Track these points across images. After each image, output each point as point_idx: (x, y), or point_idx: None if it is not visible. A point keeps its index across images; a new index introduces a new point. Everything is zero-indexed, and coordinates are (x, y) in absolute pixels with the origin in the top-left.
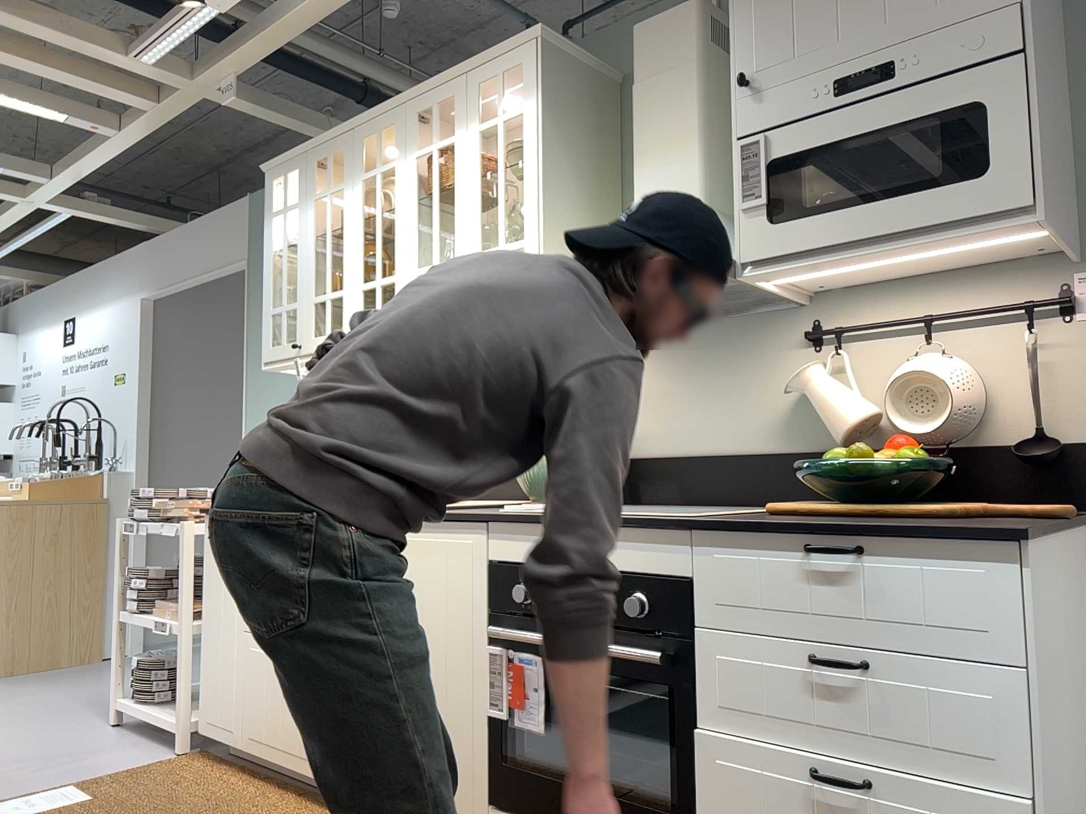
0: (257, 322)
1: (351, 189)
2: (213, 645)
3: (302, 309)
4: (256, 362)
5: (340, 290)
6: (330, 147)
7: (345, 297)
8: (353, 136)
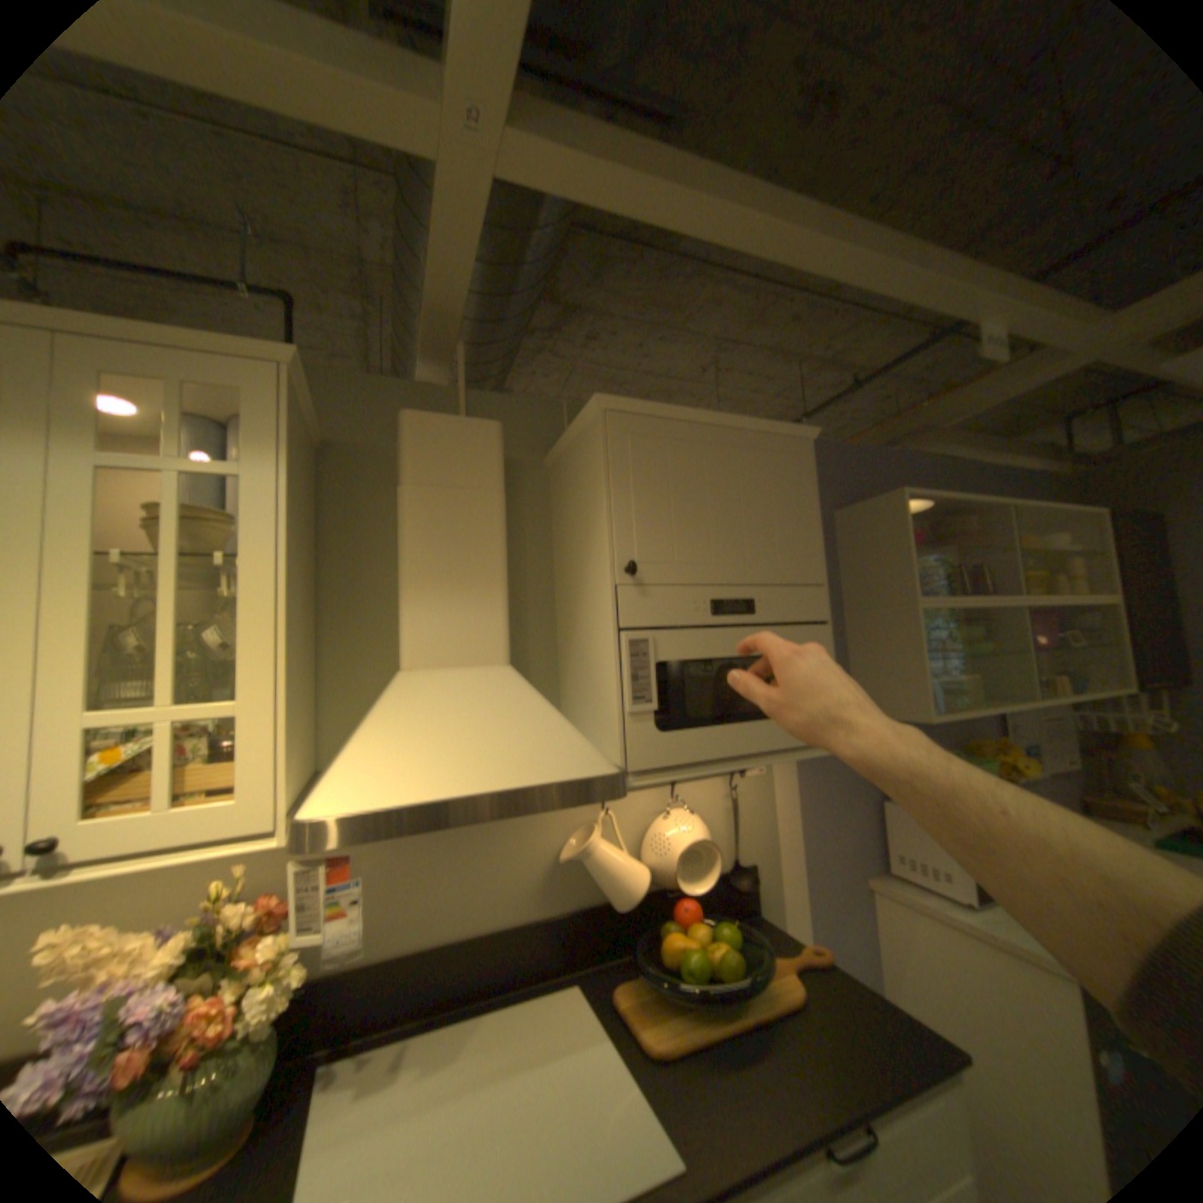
0: None
1: None
2: None
3: None
4: None
5: None
6: None
7: None
8: None
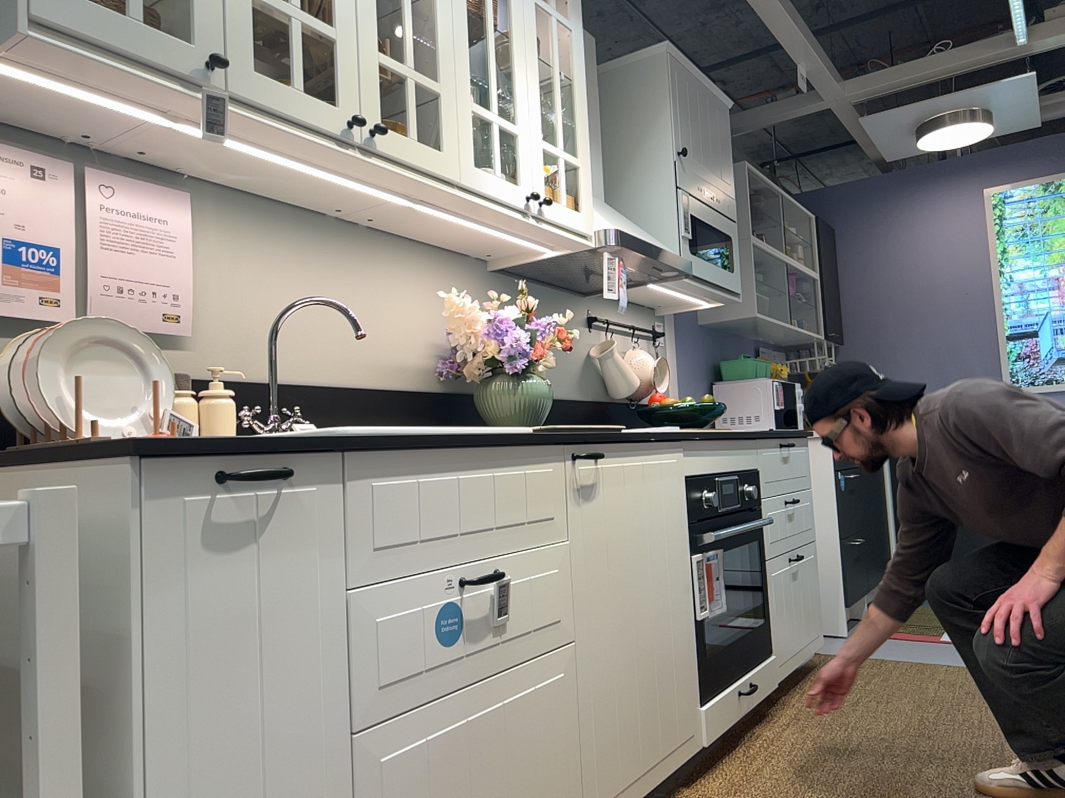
0: None
1: None
2: None
3: None
4: None
5: (329, 26)
6: None
7: (342, 50)
8: None
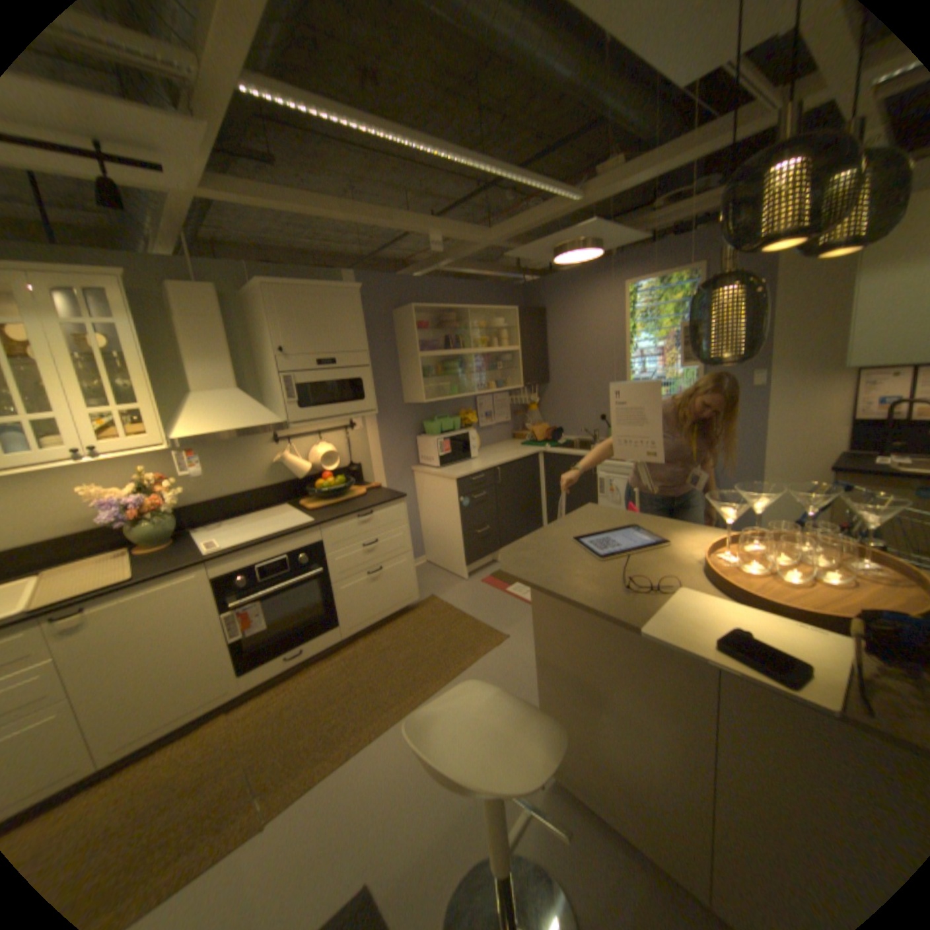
0: None
1: None
2: None
3: None
4: None
5: None
6: None
7: None
8: None
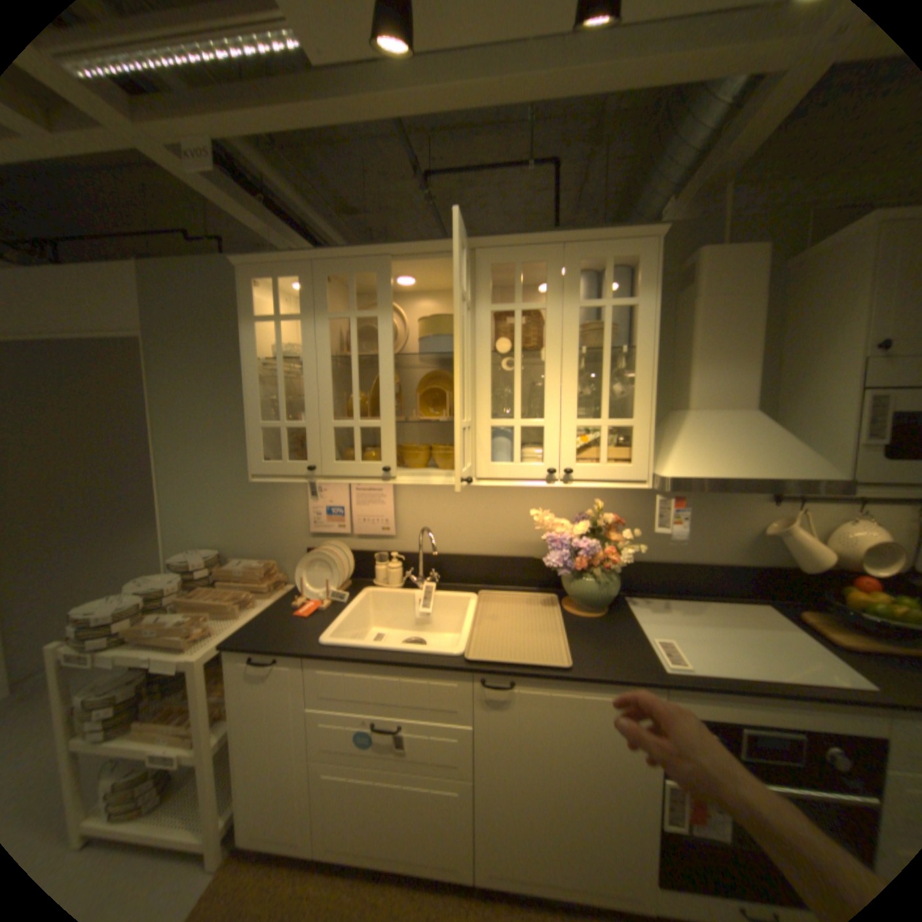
0: (165, 399)
1: (392, 320)
2: (254, 773)
3: (314, 431)
4: (169, 438)
5: (377, 421)
6: (352, 264)
7: (385, 430)
8: (390, 262)
